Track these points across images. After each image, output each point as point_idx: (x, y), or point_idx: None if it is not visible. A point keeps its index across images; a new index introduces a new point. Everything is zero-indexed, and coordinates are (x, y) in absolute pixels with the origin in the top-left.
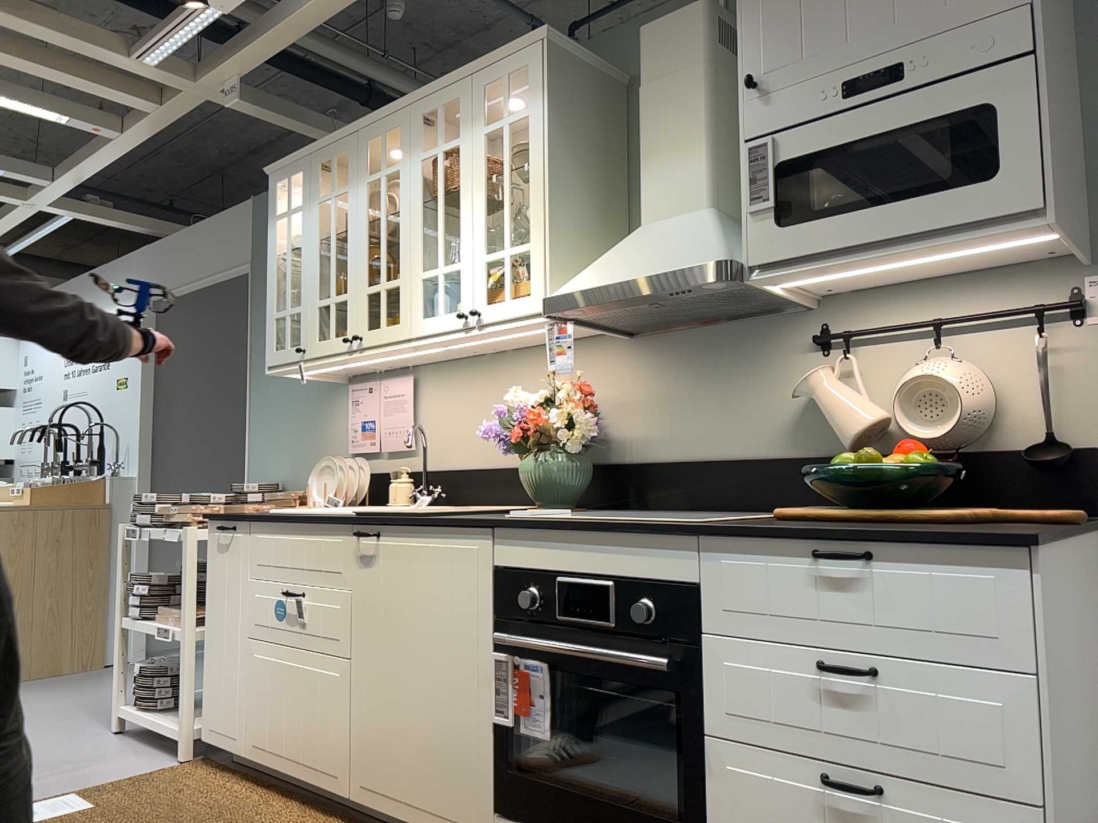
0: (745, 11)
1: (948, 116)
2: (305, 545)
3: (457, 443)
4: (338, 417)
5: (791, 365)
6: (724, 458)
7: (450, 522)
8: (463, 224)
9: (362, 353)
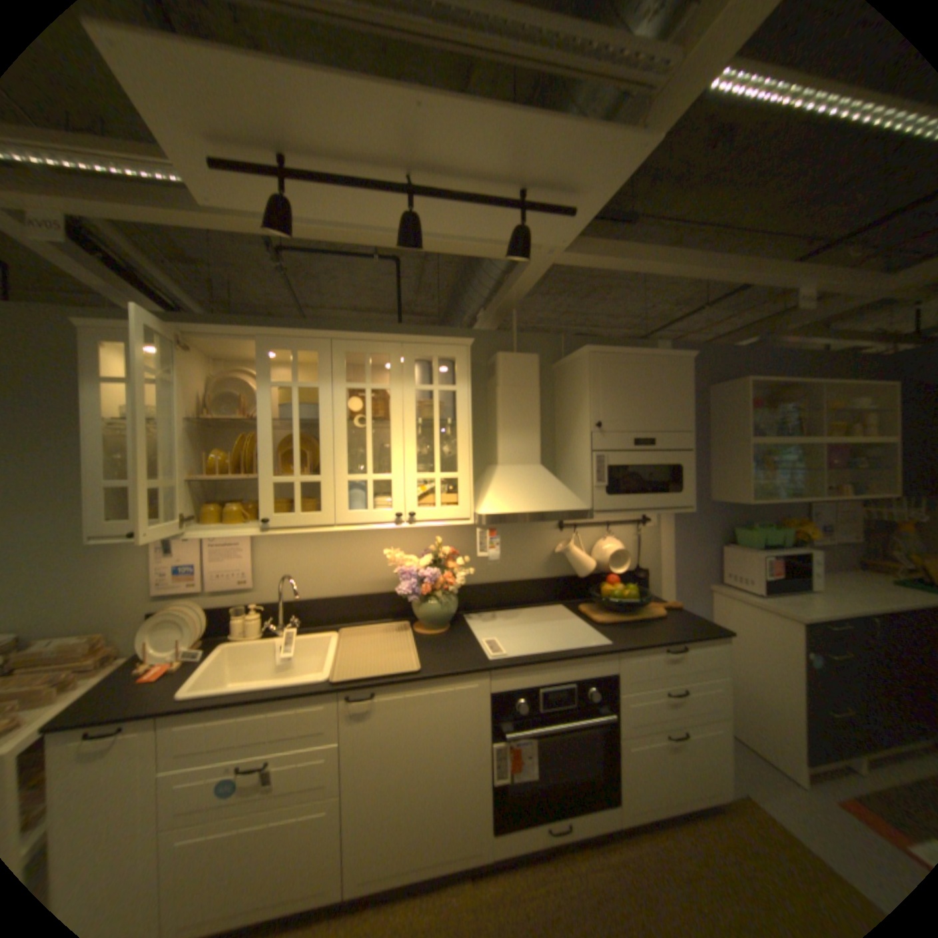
0: (595, 387)
1: (670, 465)
2: (267, 721)
3: (305, 579)
4: (128, 561)
5: (547, 535)
6: (514, 580)
7: (458, 674)
8: (397, 449)
9: (269, 532)
